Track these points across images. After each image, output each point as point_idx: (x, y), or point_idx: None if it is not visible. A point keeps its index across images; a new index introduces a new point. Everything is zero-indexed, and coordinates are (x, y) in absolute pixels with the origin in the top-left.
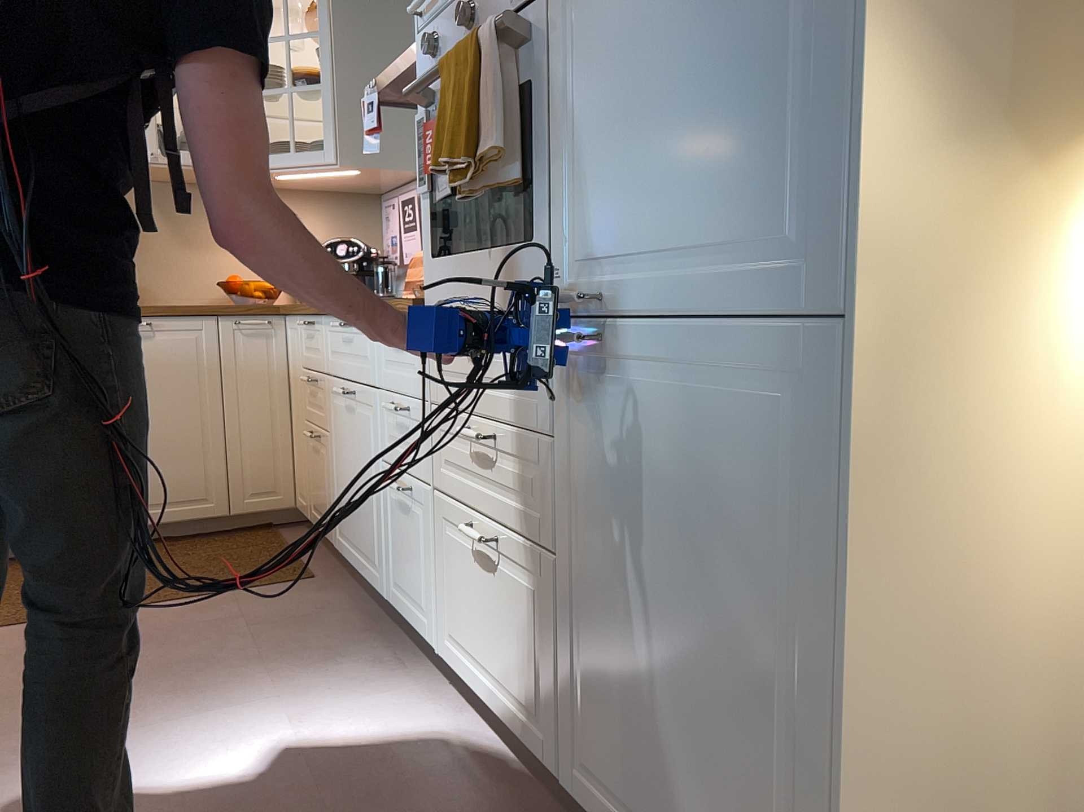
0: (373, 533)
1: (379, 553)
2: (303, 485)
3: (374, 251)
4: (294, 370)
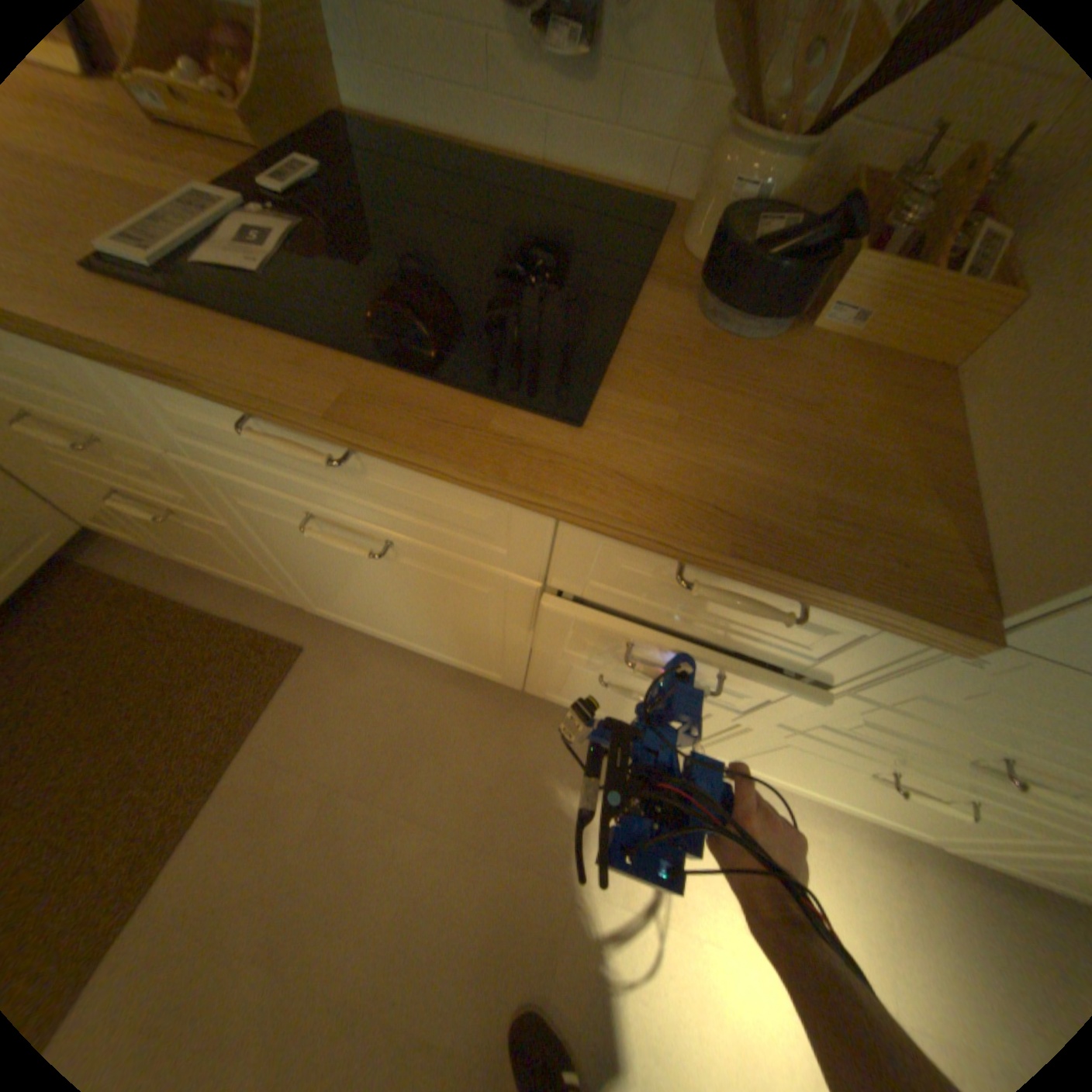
0: (481, 656)
1: (501, 669)
2: (106, 523)
3: None
4: None
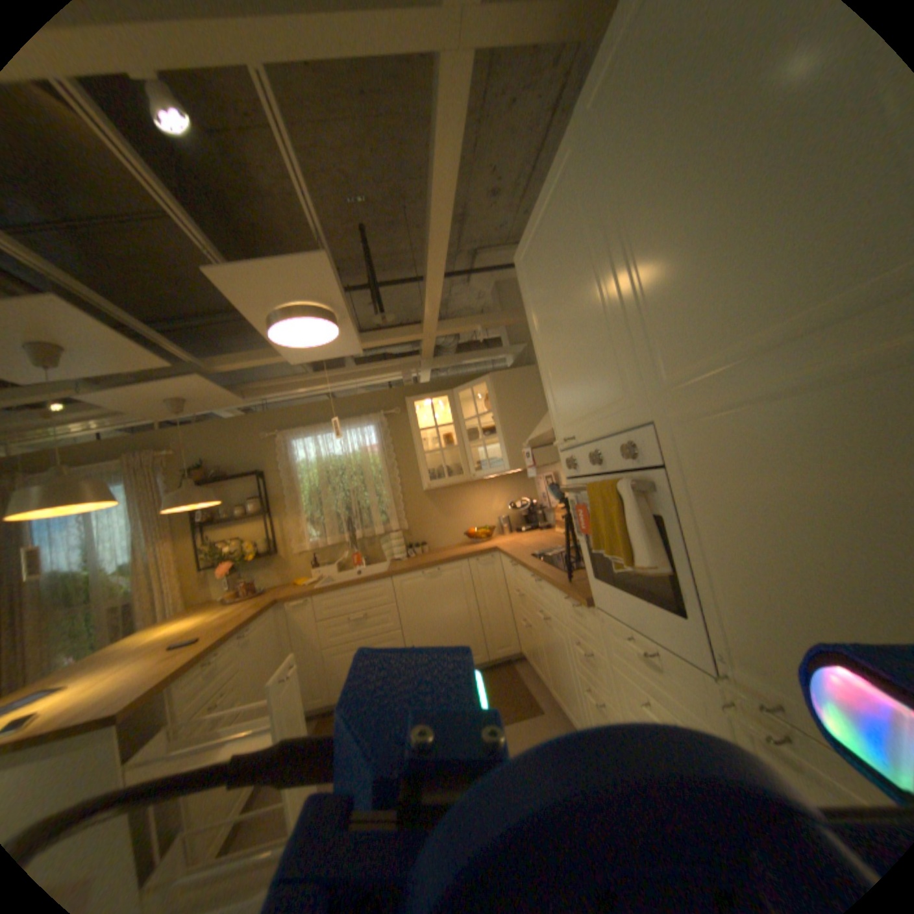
0: (577, 707)
1: (583, 723)
2: (523, 645)
3: (534, 503)
4: (508, 582)
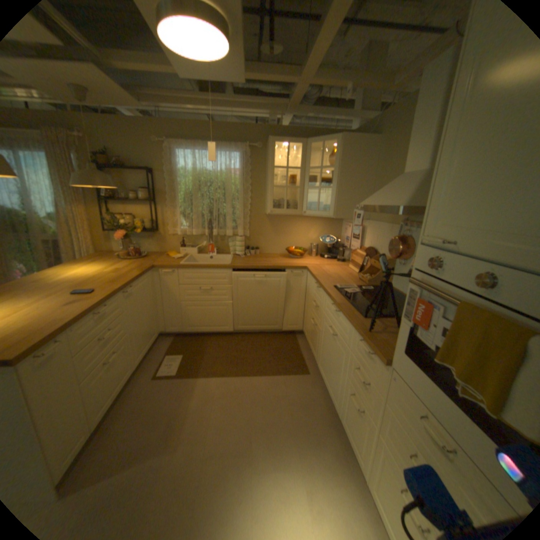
0: (337, 391)
1: (339, 401)
2: (307, 329)
3: (339, 241)
4: (308, 291)
